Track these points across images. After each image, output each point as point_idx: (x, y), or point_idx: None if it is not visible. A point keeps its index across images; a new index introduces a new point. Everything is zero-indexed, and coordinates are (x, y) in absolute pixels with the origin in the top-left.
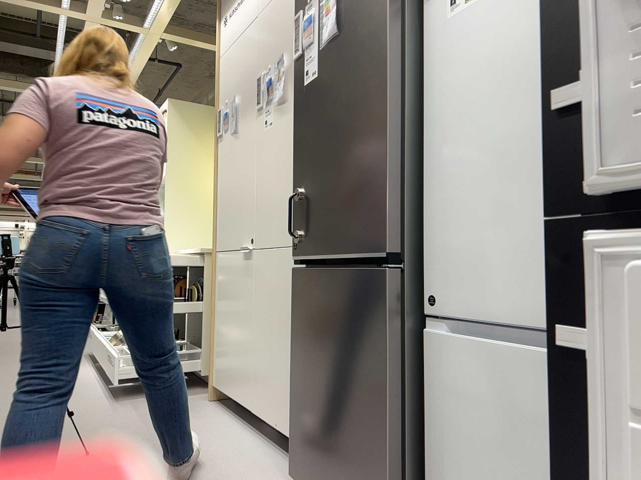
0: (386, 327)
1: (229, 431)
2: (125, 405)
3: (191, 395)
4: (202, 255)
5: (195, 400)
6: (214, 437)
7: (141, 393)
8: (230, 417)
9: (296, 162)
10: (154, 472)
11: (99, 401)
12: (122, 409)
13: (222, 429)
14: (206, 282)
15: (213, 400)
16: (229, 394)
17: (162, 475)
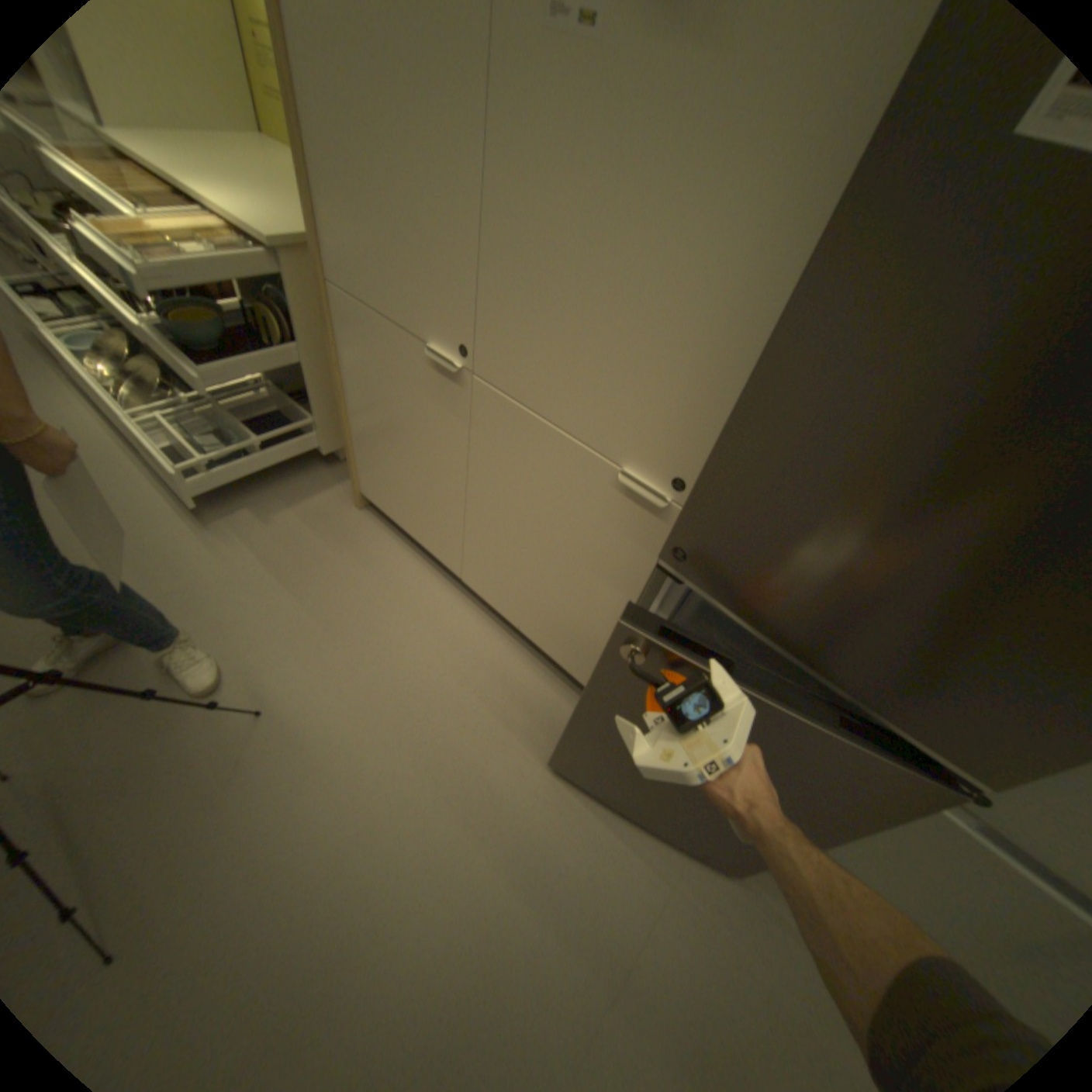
0: (894, 817)
1: (431, 594)
2: (229, 535)
3: (321, 491)
4: (266, 239)
5: (336, 506)
6: (418, 615)
7: (232, 491)
8: (413, 553)
9: (771, 387)
10: (386, 732)
11: (171, 527)
12: (231, 549)
13: (418, 590)
14: (297, 307)
15: (364, 505)
16: (407, 528)
17: (402, 737)
